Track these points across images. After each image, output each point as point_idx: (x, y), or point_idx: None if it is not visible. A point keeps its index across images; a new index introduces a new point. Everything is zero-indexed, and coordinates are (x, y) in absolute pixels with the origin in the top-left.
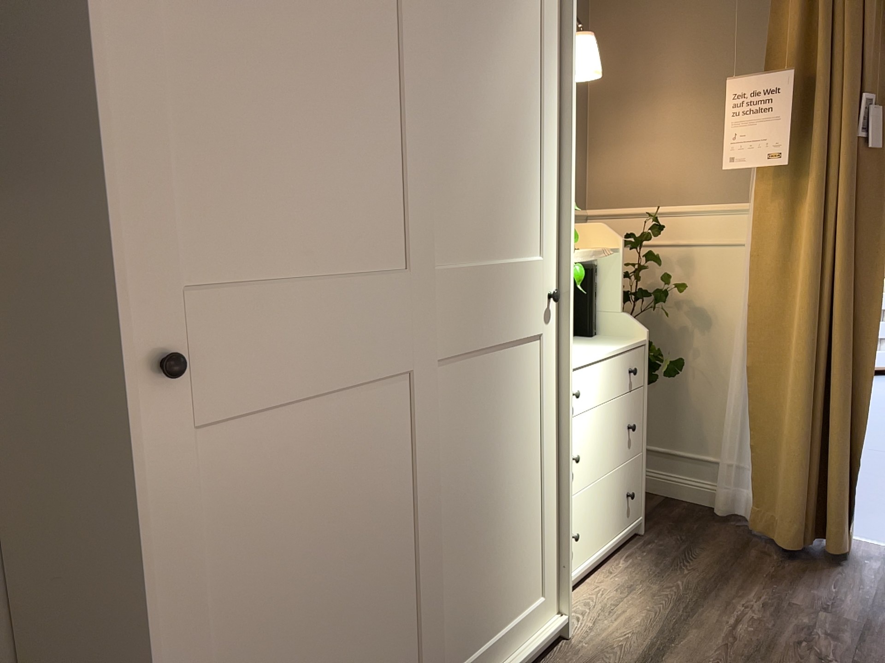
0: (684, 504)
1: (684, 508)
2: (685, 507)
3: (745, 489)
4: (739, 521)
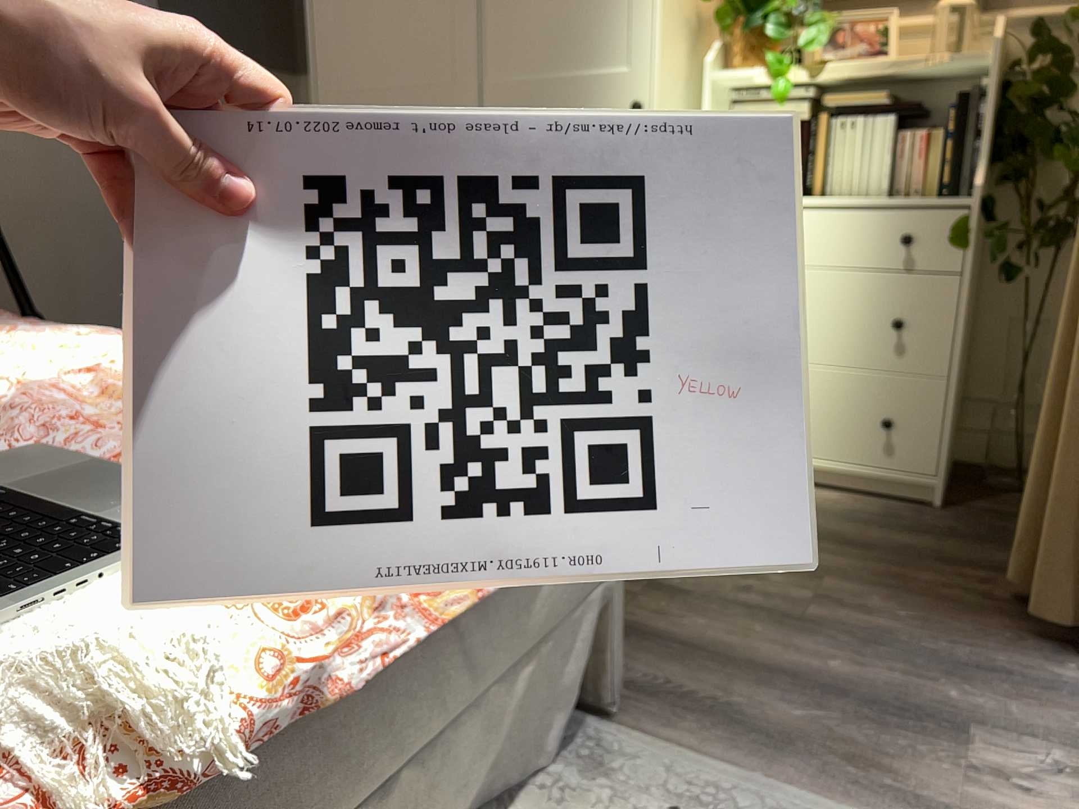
0: None
1: None
2: None
3: None
4: None
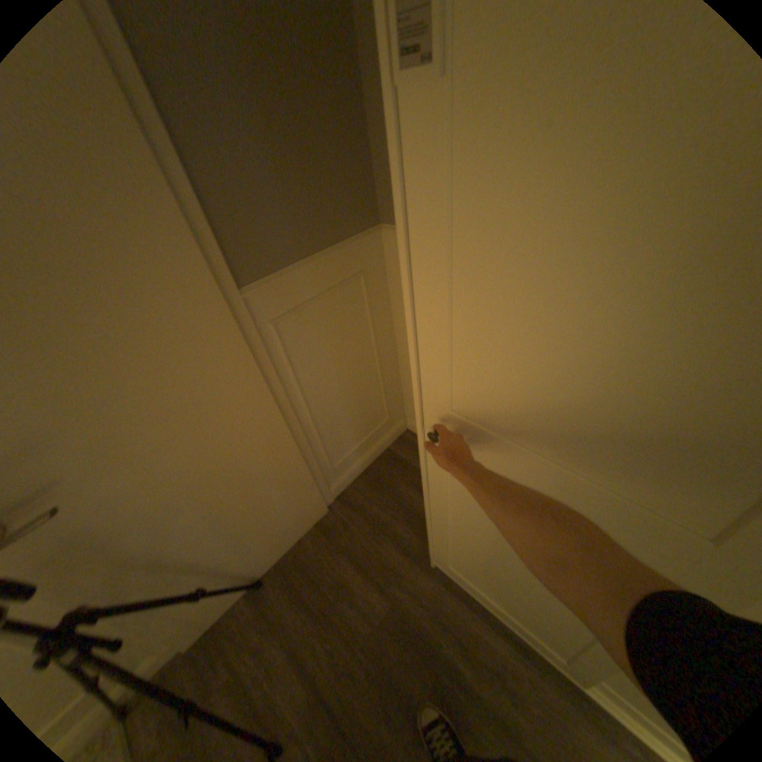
0: None
1: None
2: None
3: None
4: None
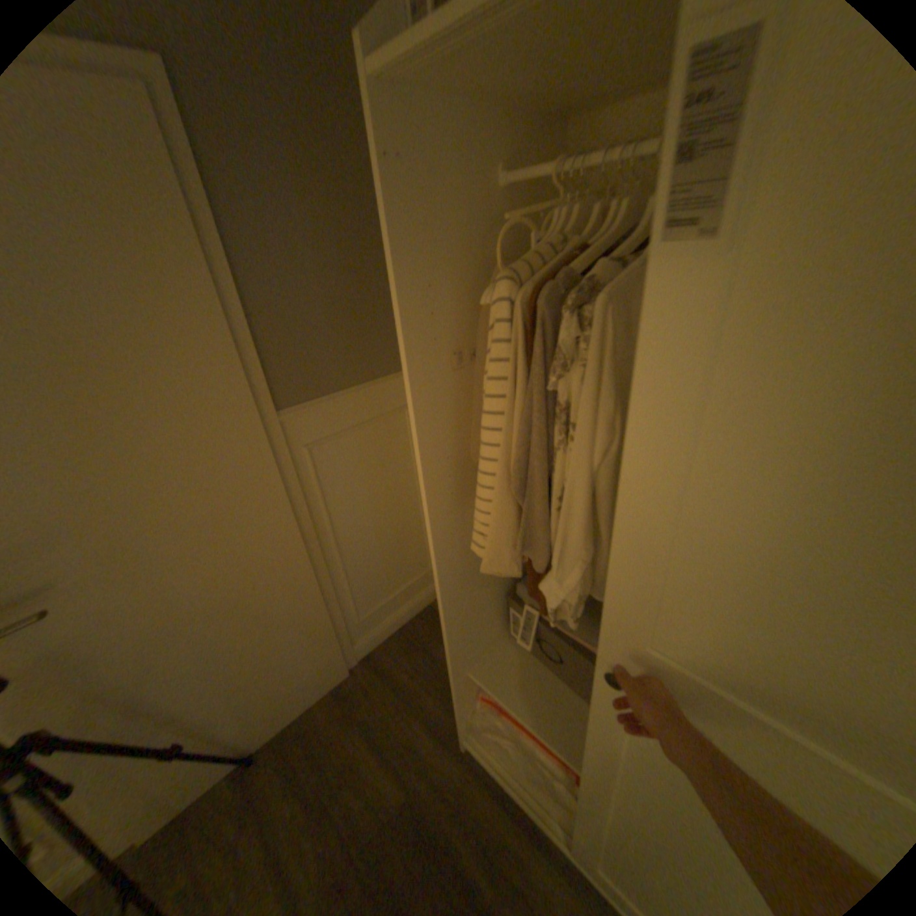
0: None
1: None
2: None
3: None
4: None
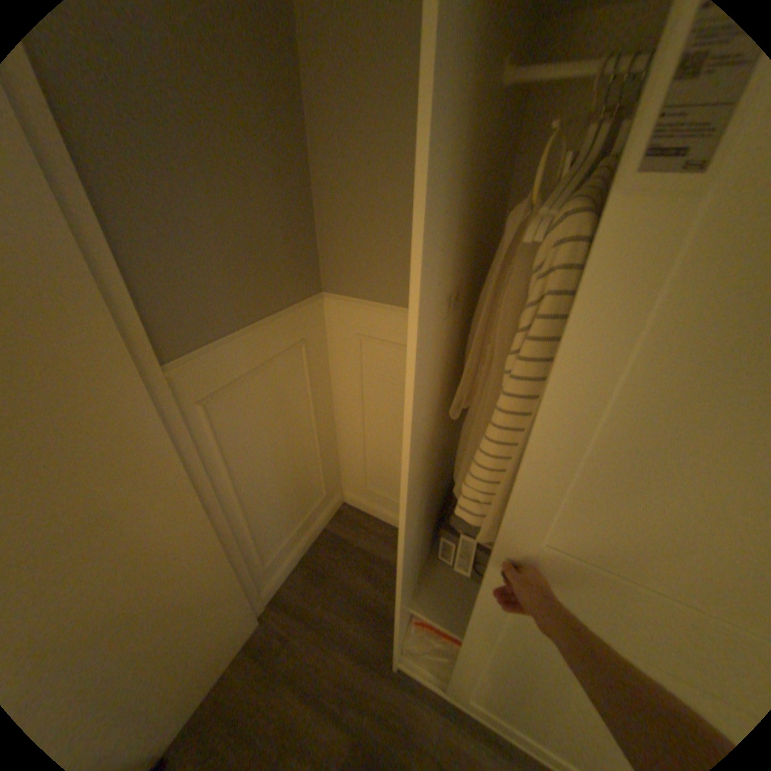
0: None
1: None
2: None
3: None
4: None
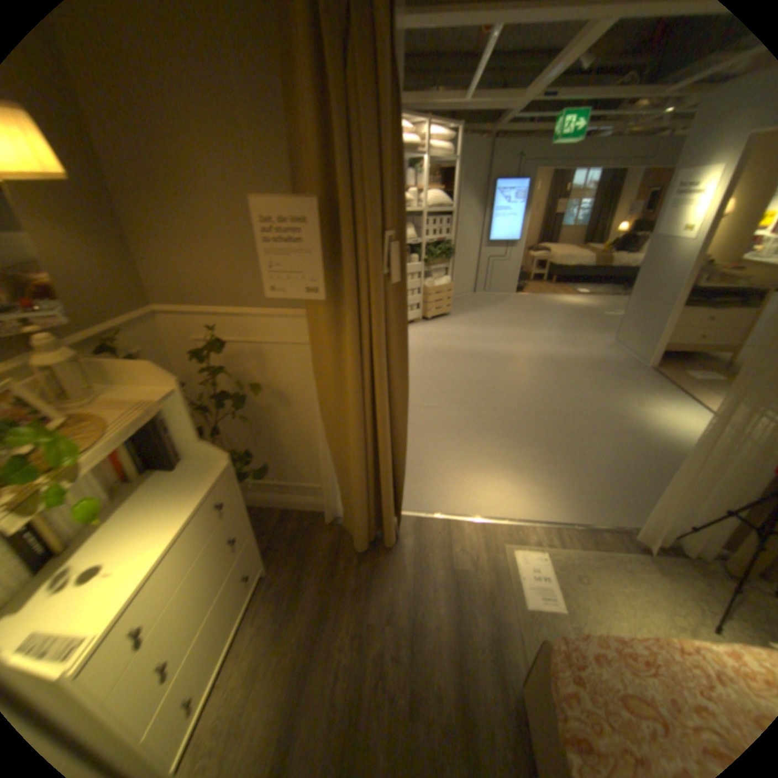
0: (299, 516)
1: (299, 523)
2: (299, 521)
3: (337, 506)
4: (335, 526)
